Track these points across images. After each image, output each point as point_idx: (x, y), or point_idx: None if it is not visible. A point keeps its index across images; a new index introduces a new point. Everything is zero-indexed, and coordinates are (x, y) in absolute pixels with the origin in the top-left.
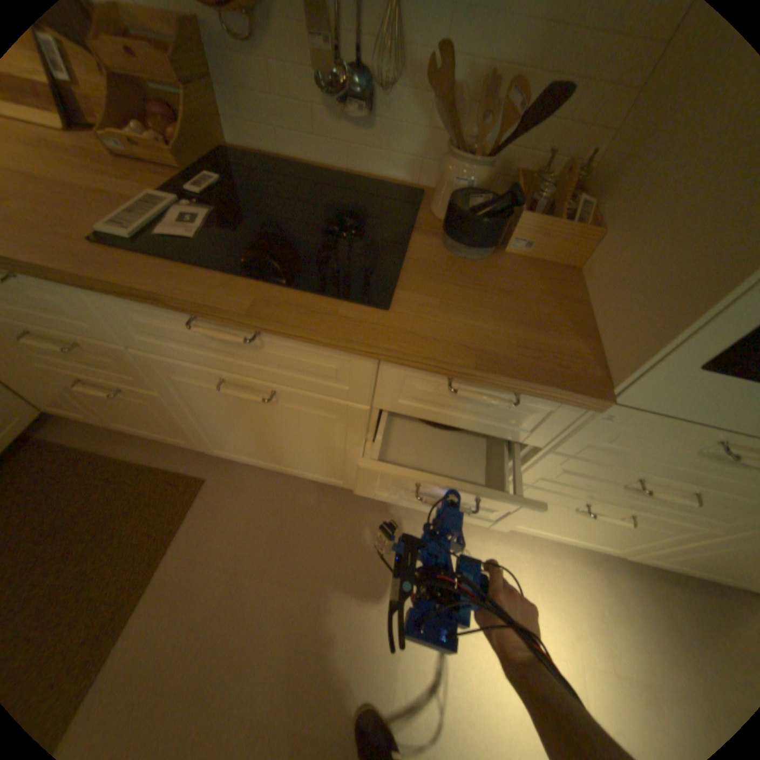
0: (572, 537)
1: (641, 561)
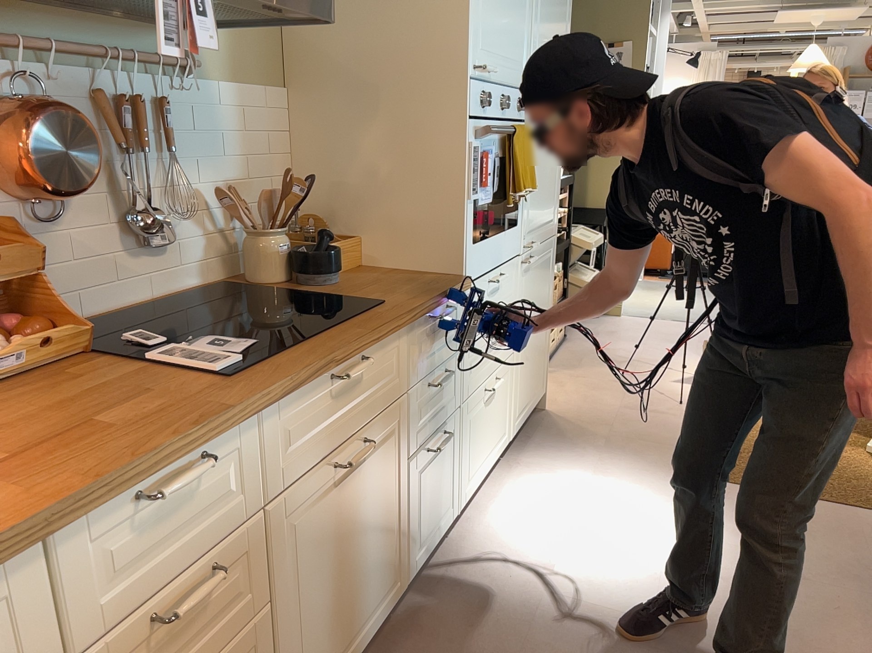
0: (492, 447)
1: (513, 431)
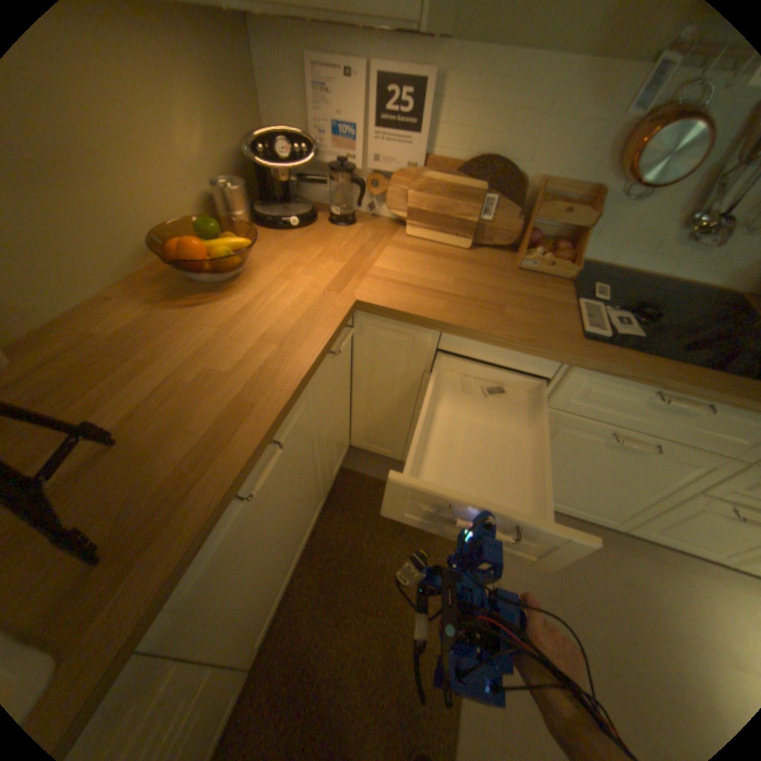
0: None
1: None
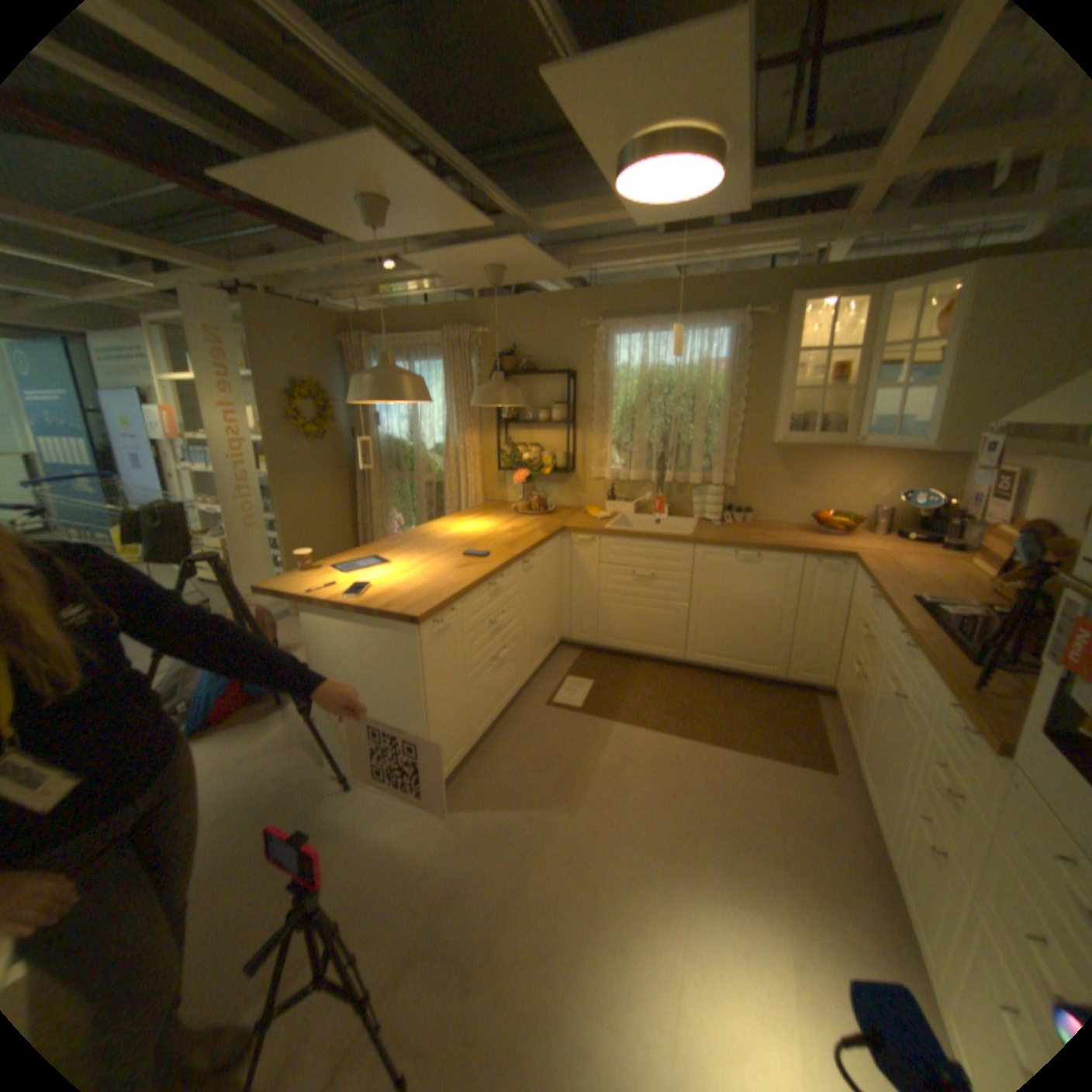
0: None
1: None
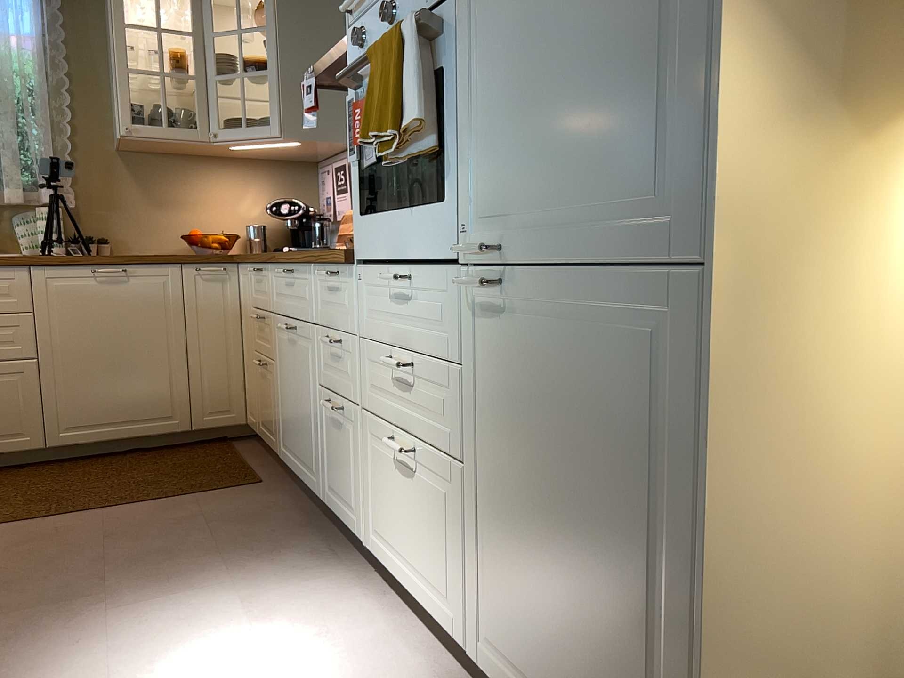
0: (420, 577)
1: (478, 660)
